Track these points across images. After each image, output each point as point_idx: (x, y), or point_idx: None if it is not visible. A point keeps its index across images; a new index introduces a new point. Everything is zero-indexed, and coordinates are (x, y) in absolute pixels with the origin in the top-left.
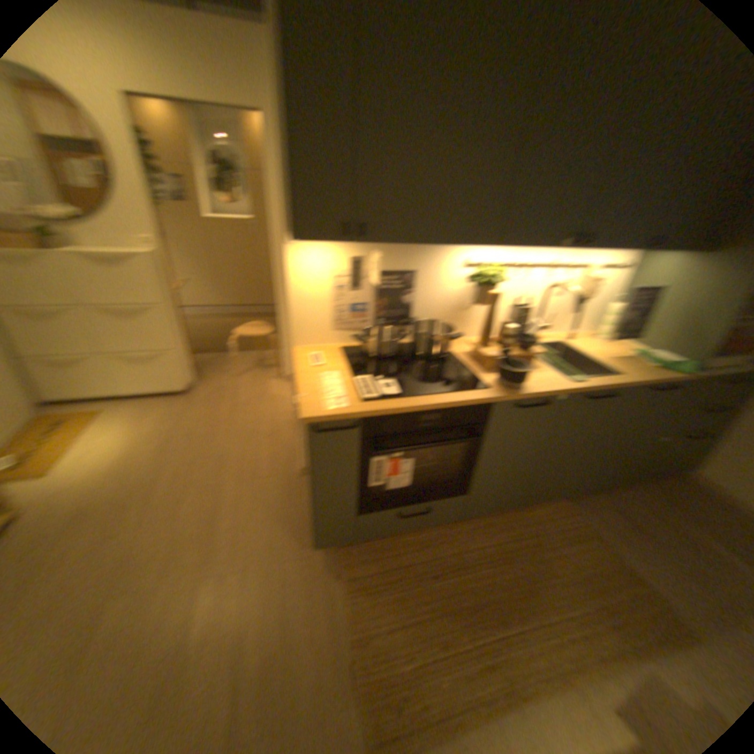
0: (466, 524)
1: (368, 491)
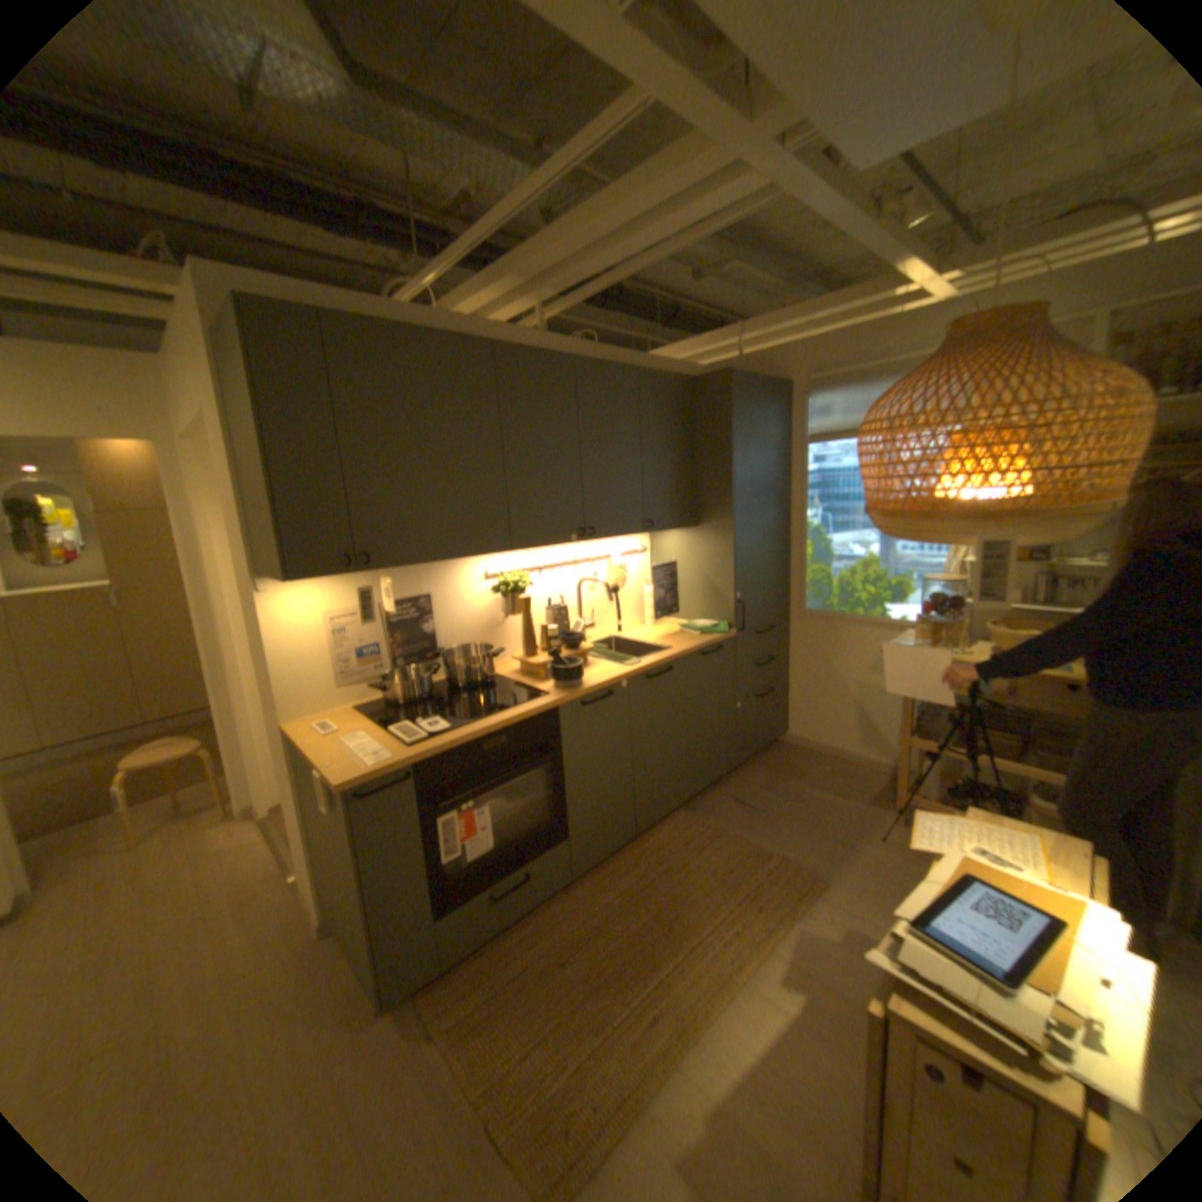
0: (582, 888)
1: (443, 879)
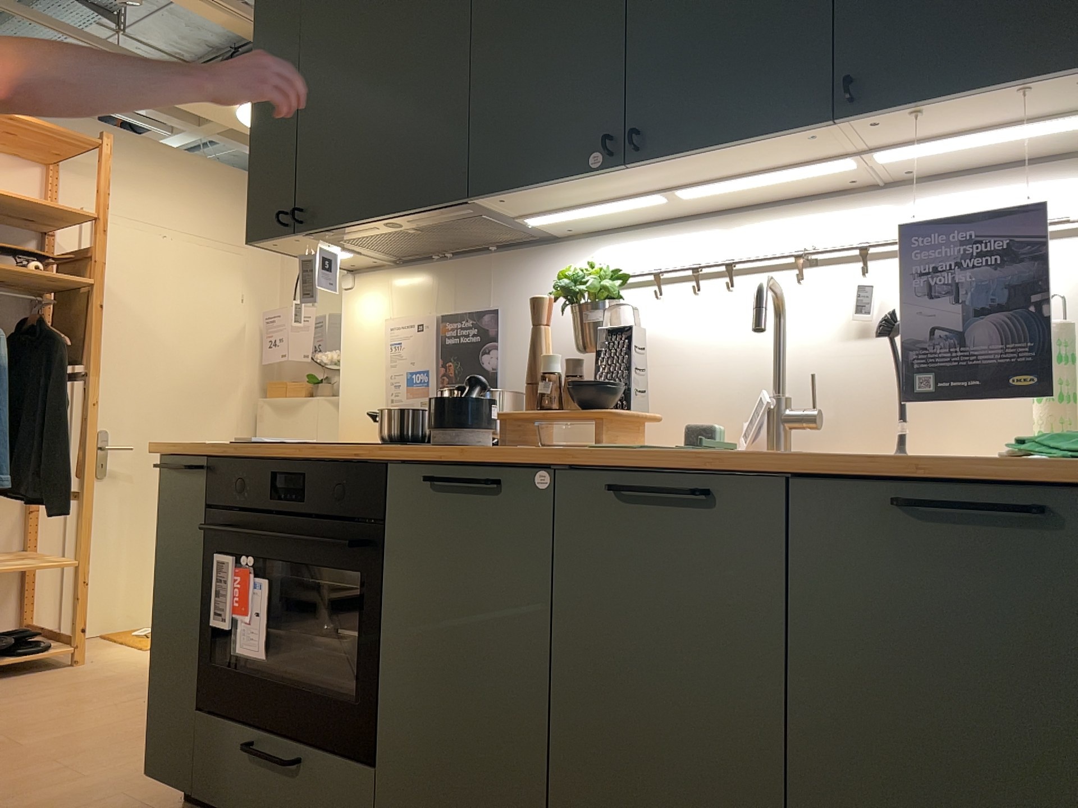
0: None
1: (233, 664)
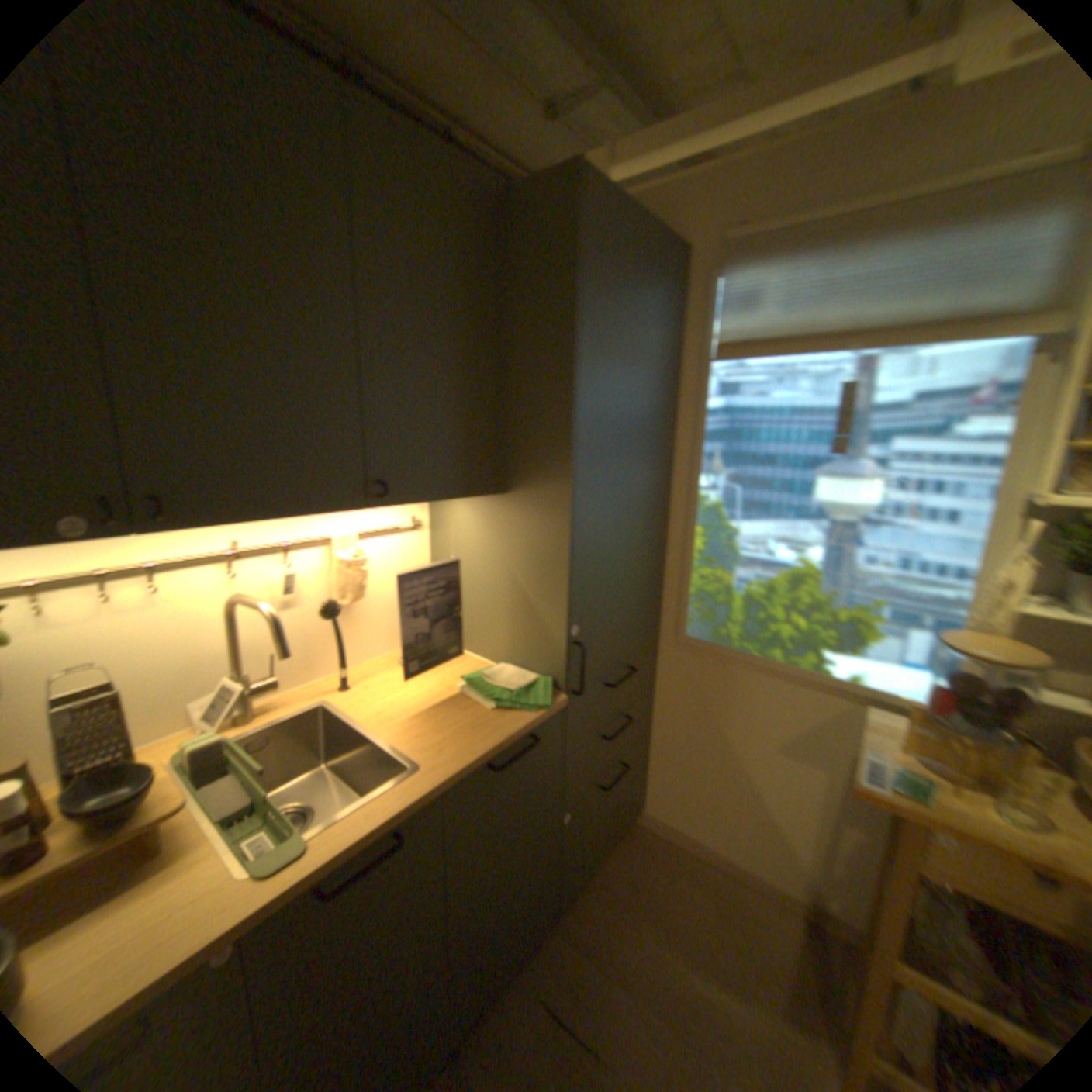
0: None
1: None
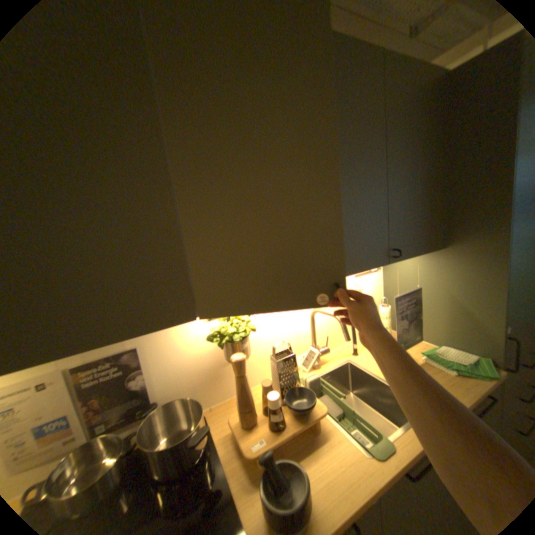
0: None
1: None
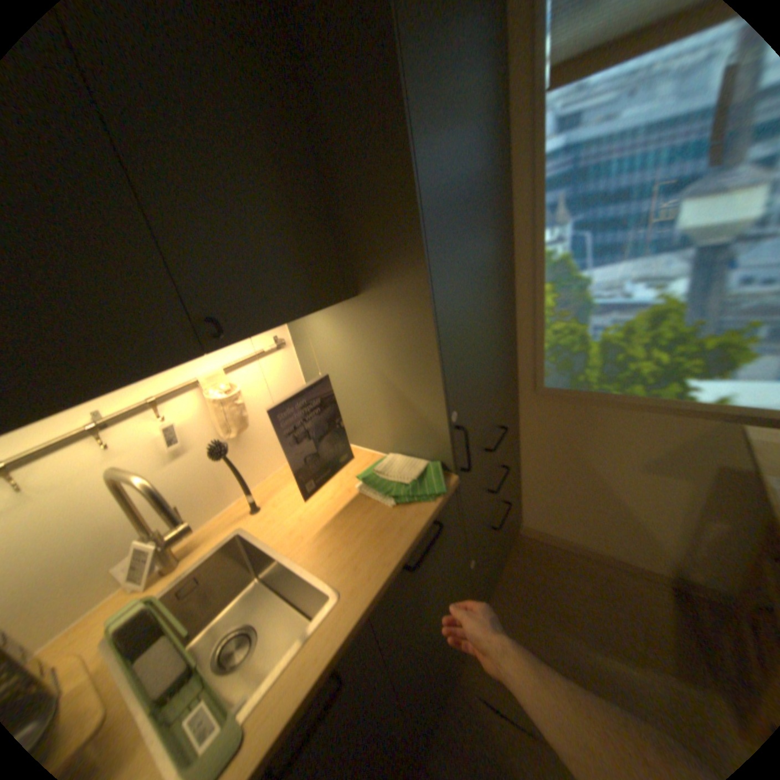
0: None
1: None
